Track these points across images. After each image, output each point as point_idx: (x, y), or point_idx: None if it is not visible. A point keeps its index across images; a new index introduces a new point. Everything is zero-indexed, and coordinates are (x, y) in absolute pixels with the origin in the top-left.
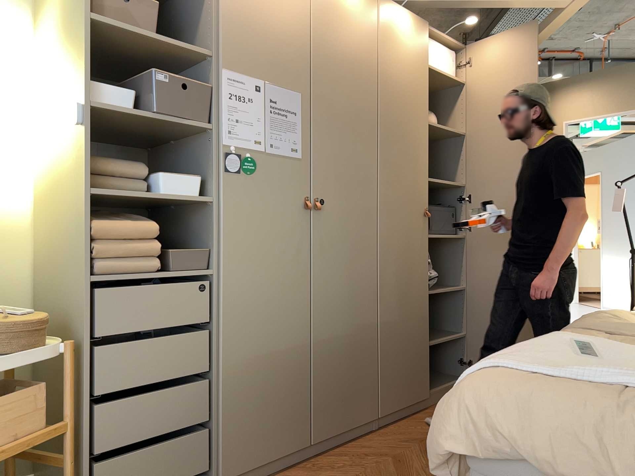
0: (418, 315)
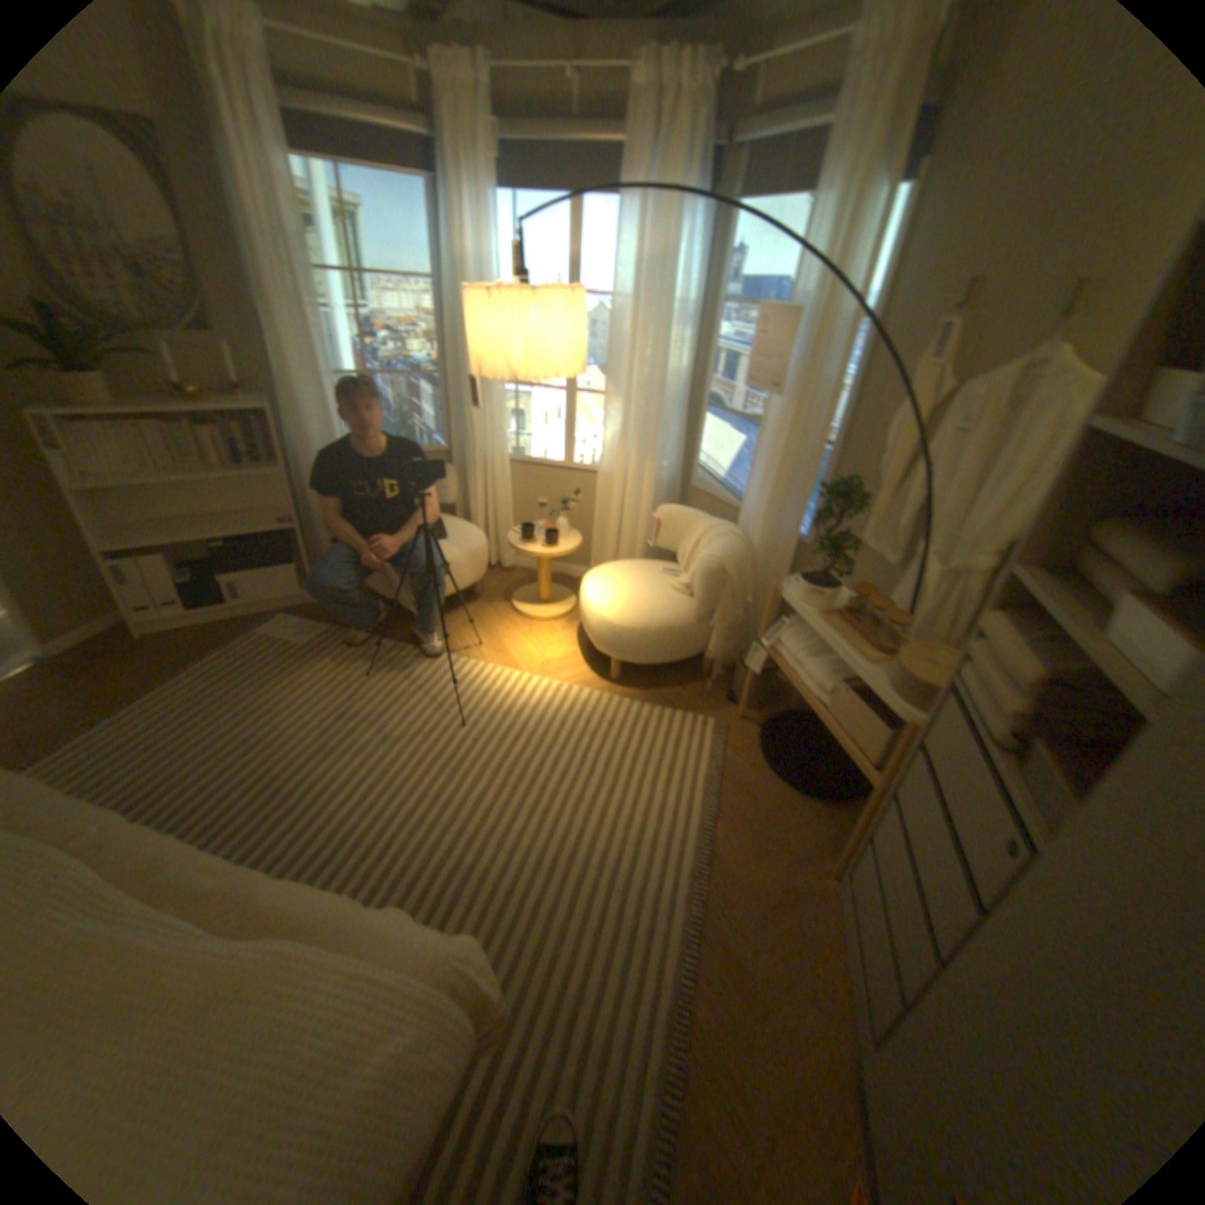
0: None
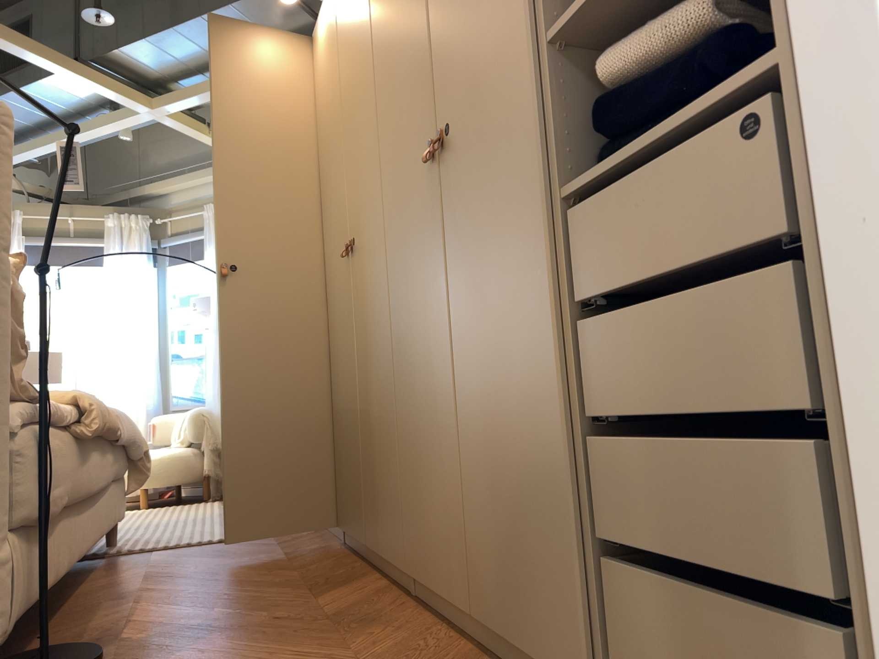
0: (353, 404)
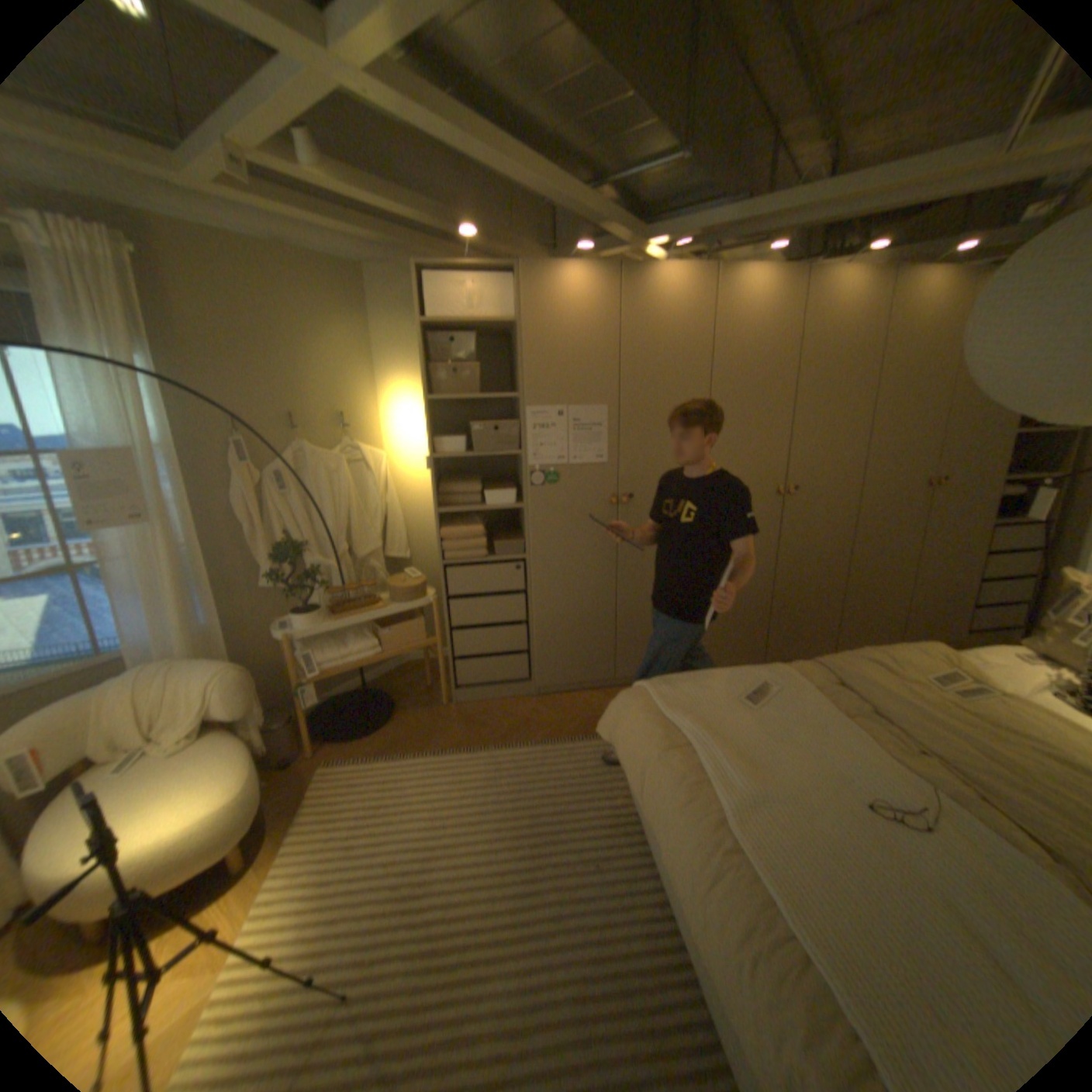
0: (752, 592)
